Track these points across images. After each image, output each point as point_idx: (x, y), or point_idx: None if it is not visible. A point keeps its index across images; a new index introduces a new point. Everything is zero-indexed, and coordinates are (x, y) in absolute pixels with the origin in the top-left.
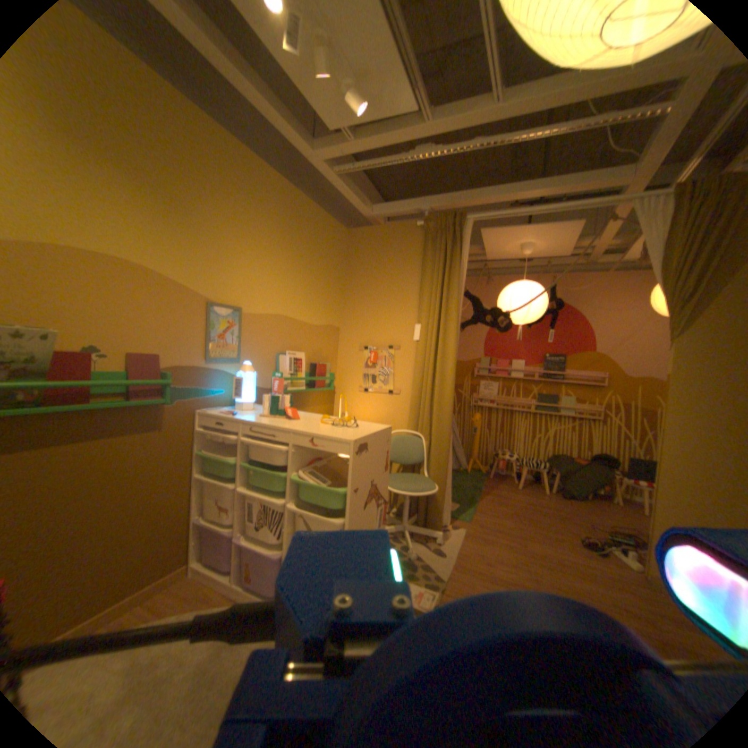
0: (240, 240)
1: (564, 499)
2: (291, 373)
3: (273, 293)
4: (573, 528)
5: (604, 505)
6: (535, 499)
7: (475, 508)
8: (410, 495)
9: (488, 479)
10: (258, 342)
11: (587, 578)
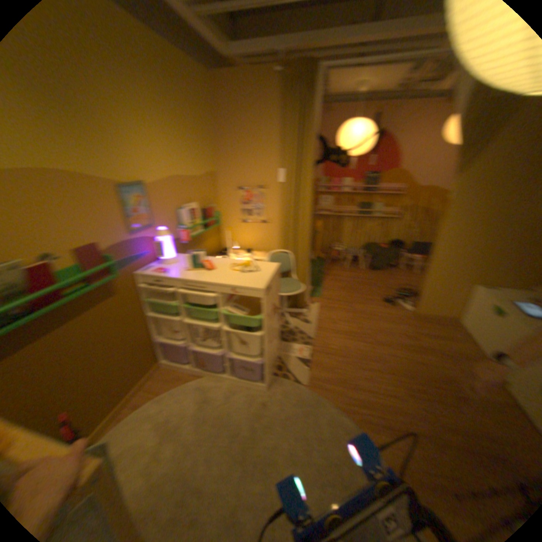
0: (119, 112)
1: (370, 270)
2: (188, 221)
3: (159, 157)
4: (376, 289)
5: (392, 270)
6: (353, 273)
7: (320, 286)
8: (286, 294)
9: (324, 262)
10: (159, 204)
11: (384, 319)
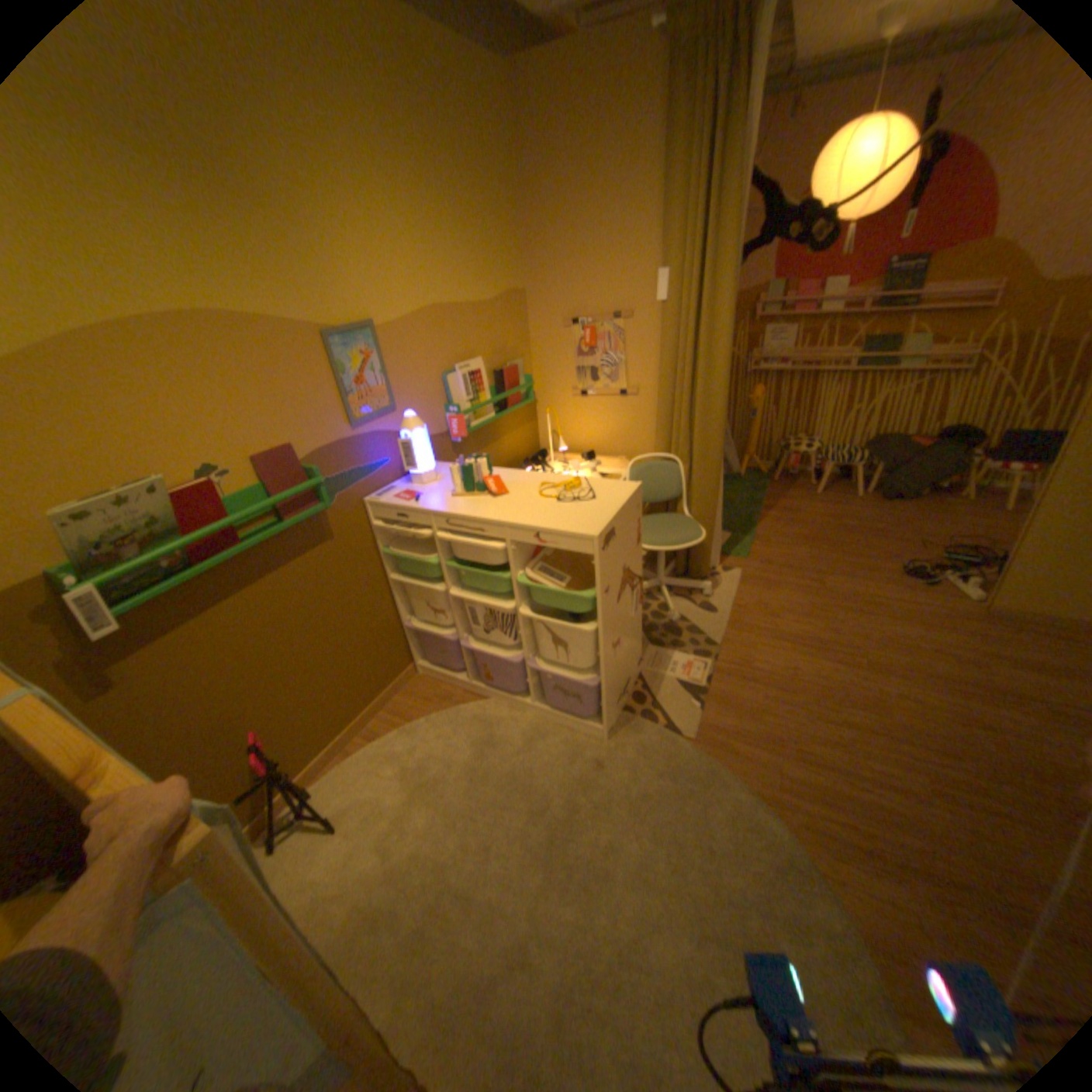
0: (328, 183)
1: (885, 499)
2: (469, 398)
3: (409, 269)
4: (893, 545)
5: (945, 500)
6: (840, 506)
7: (752, 535)
8: (667, 549)
9: (770, 481)
10: (411, 366)
11: (904, 617)
